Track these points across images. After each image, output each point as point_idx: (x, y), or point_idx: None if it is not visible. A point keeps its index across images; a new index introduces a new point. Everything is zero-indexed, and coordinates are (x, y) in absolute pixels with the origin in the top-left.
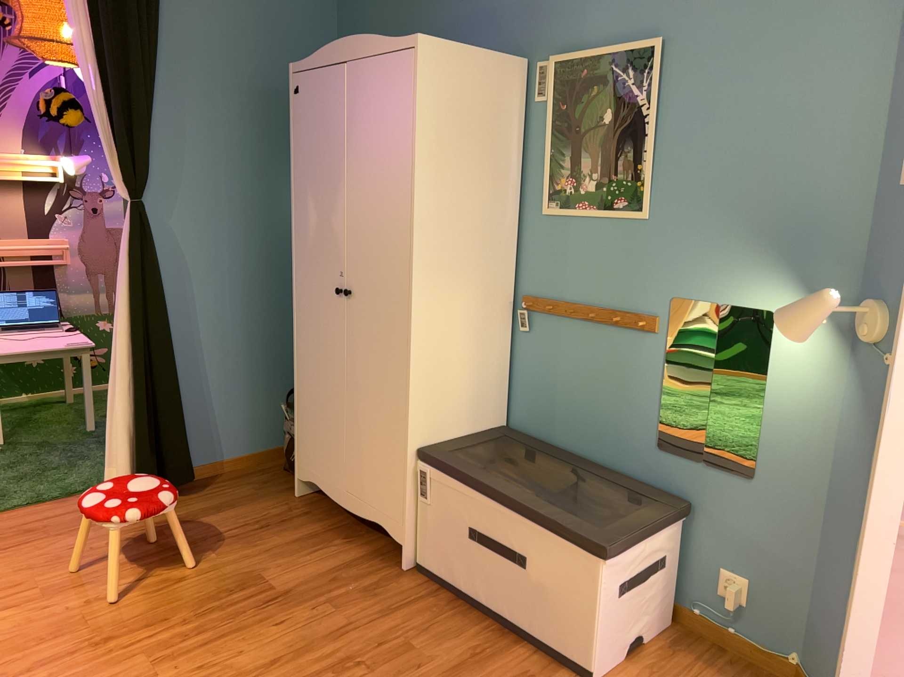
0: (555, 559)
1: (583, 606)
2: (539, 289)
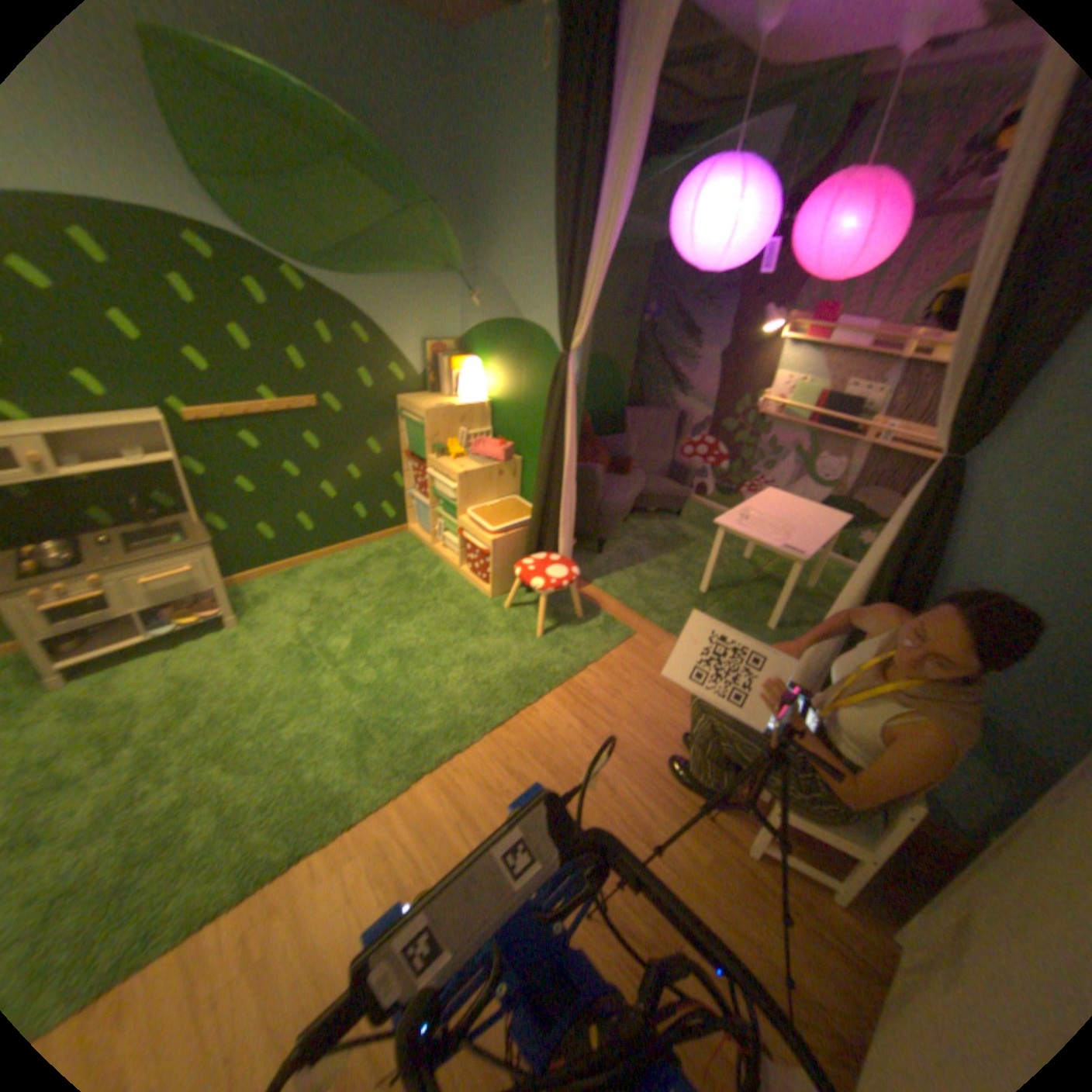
0: None
1: None
2: None
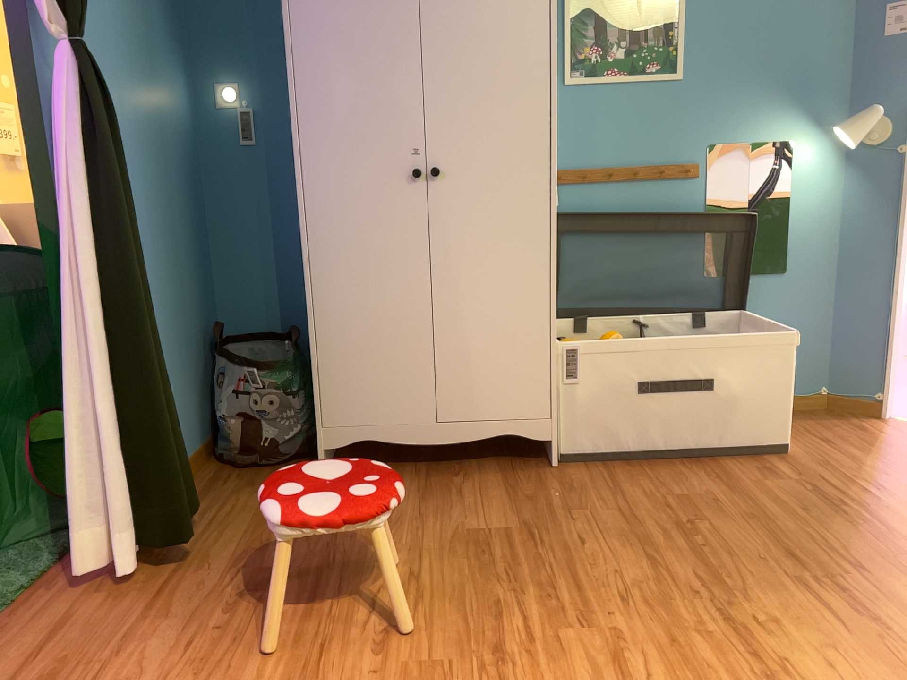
0: (741, 367)
1: (772, 394)
2: (564, 162)
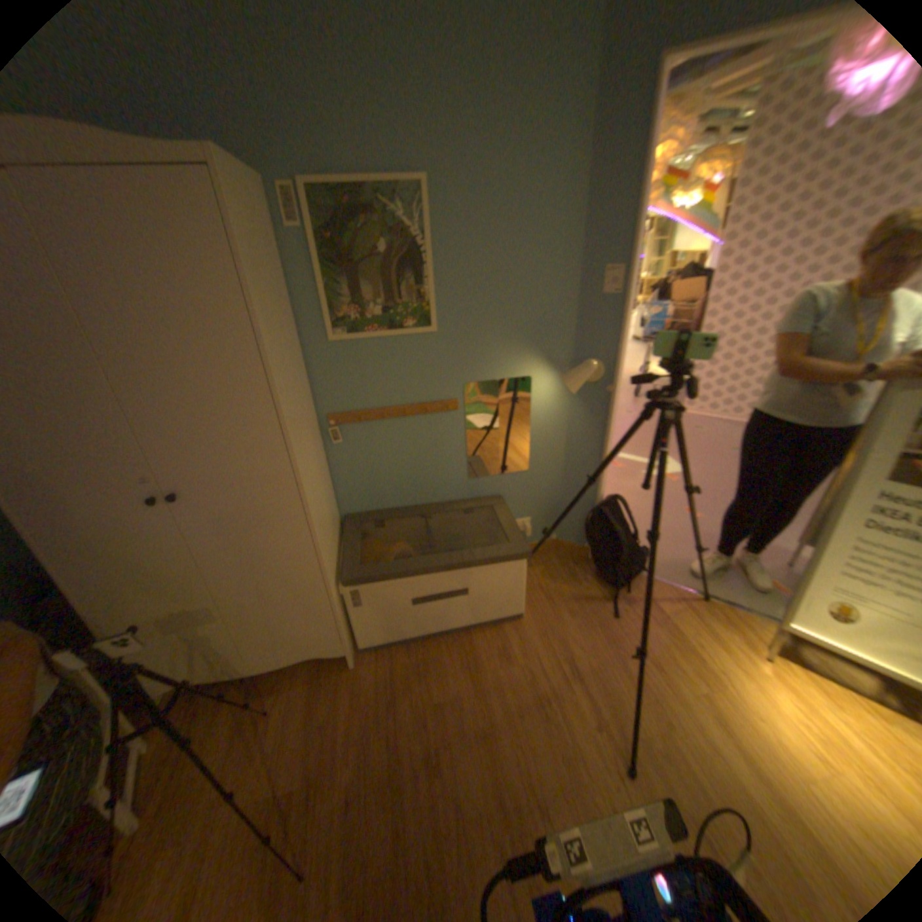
0: (488, 580)
1: (511, 592)
2: (343, 407)
